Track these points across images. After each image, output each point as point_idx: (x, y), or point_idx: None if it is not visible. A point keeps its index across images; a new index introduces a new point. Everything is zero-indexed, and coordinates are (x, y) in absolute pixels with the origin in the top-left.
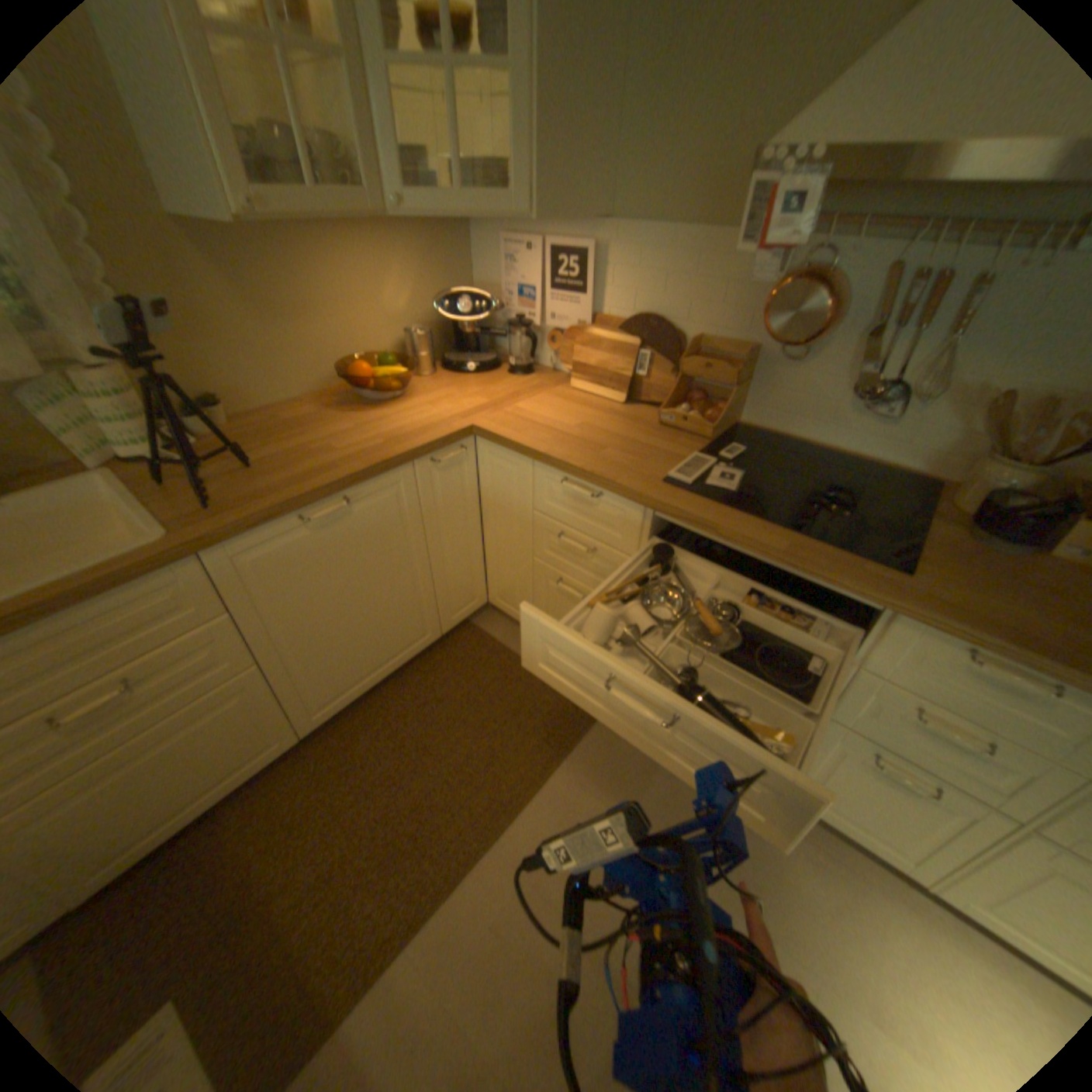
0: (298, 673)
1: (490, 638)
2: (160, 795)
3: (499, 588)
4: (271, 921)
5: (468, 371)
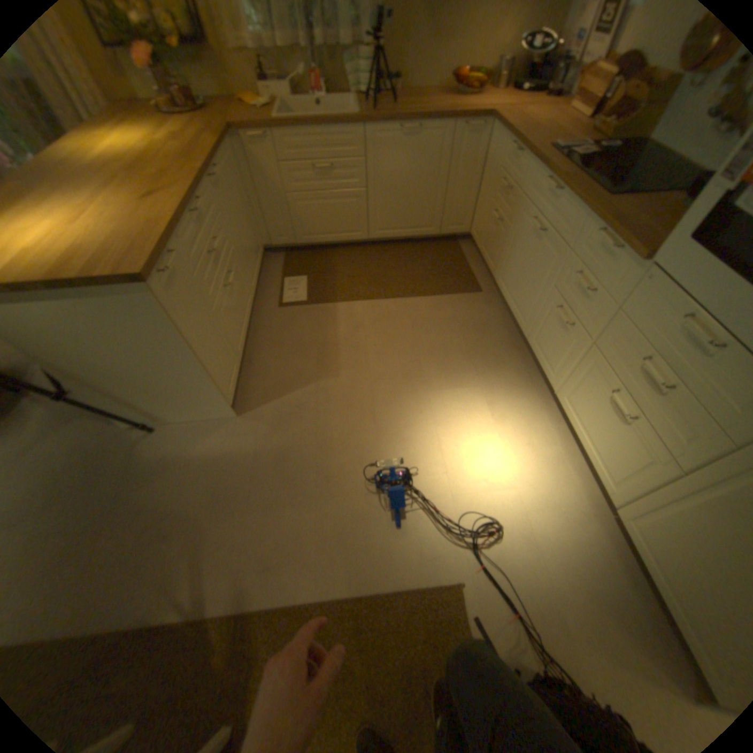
0: (378, 205)
1: (460, 250)
2: (326, 222)
3: (475, 223)
4: (335, 277)
5: (524, 91)
